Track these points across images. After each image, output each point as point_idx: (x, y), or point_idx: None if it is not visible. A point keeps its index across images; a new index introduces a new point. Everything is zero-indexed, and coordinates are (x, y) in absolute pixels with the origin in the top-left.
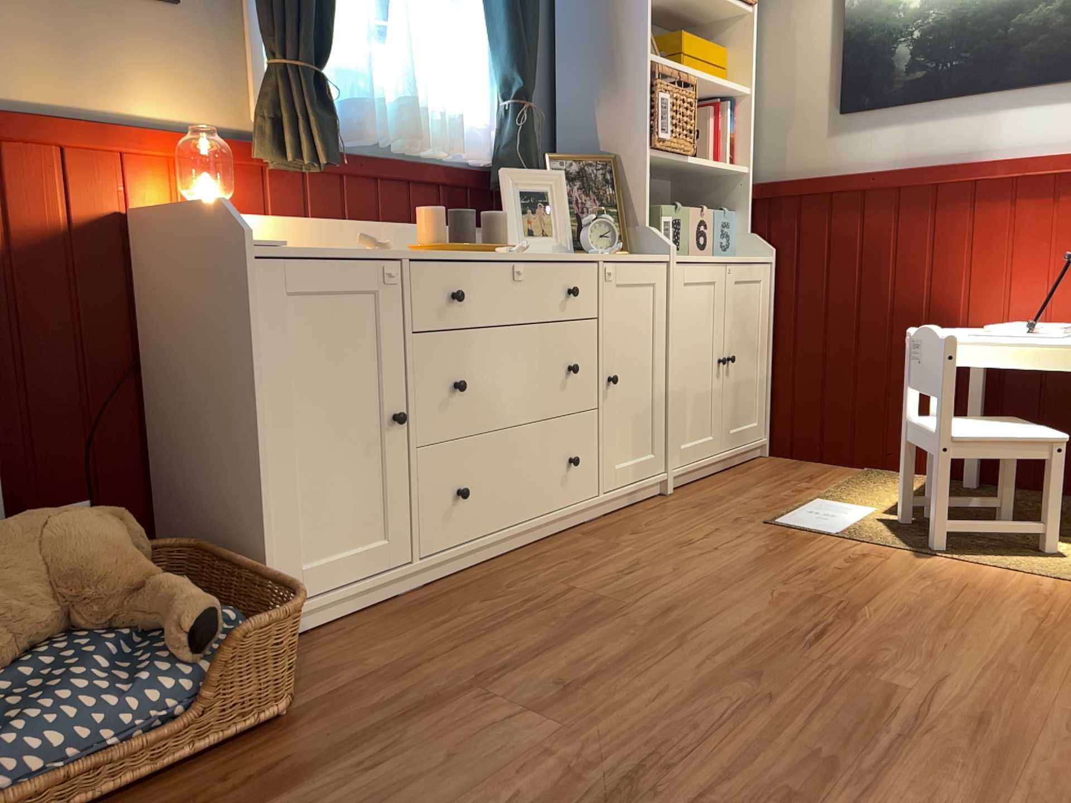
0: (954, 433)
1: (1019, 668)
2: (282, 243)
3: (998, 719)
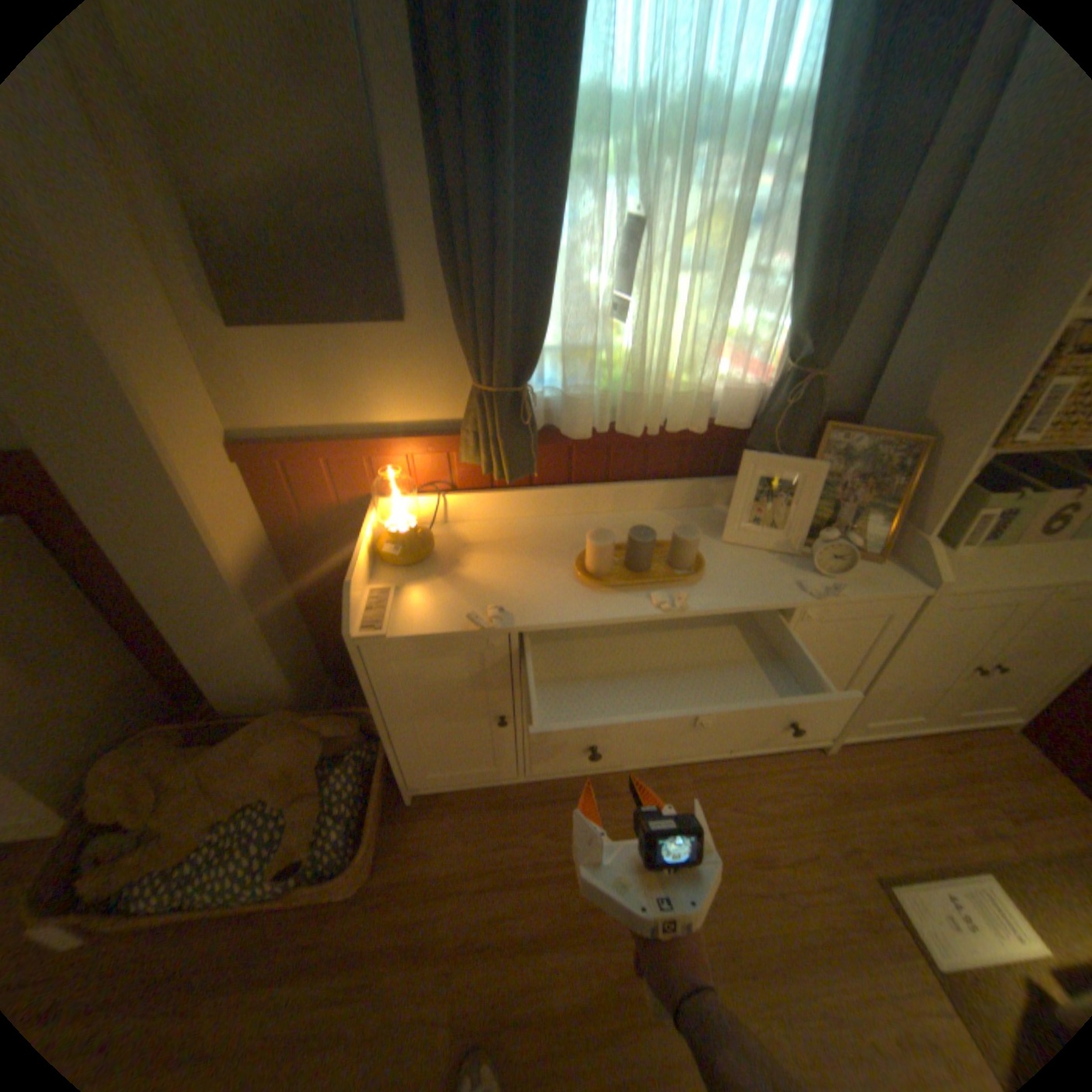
0: None
1: None
2: (387, 631)
3: None
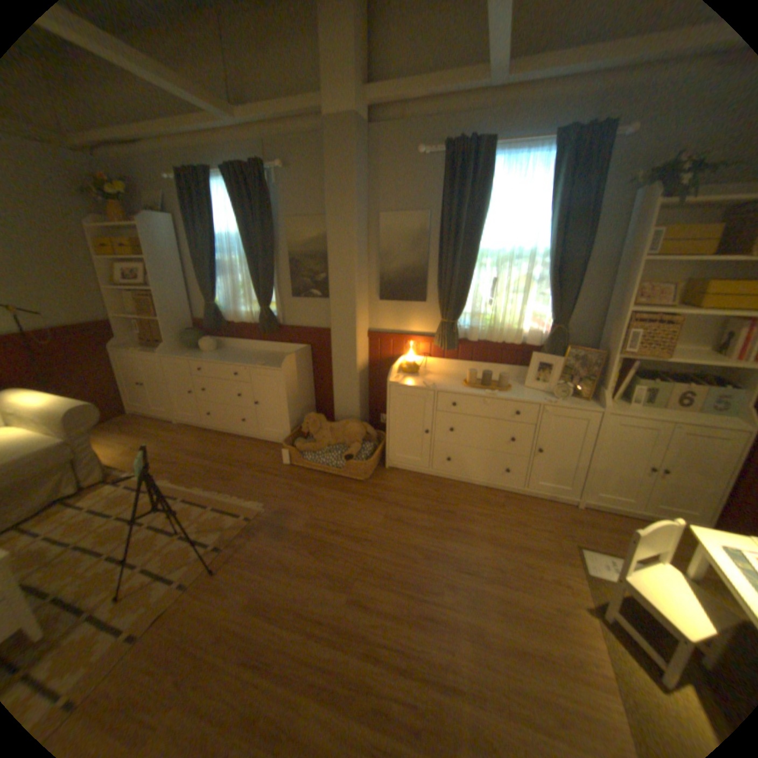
0: (636, 581)
1: (484, 641)
2: (398, 382)
3: (439, 627)
